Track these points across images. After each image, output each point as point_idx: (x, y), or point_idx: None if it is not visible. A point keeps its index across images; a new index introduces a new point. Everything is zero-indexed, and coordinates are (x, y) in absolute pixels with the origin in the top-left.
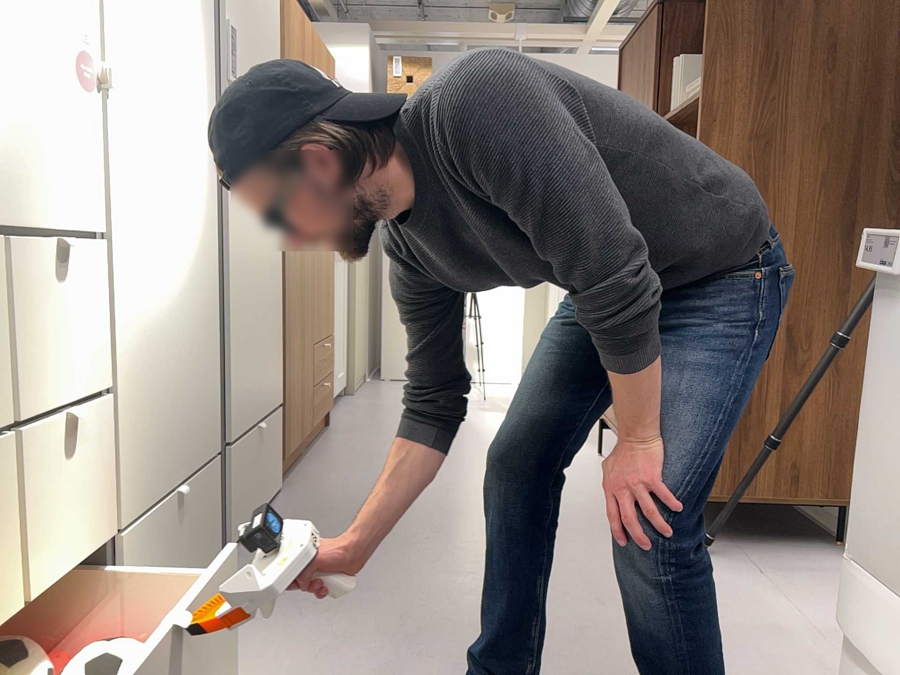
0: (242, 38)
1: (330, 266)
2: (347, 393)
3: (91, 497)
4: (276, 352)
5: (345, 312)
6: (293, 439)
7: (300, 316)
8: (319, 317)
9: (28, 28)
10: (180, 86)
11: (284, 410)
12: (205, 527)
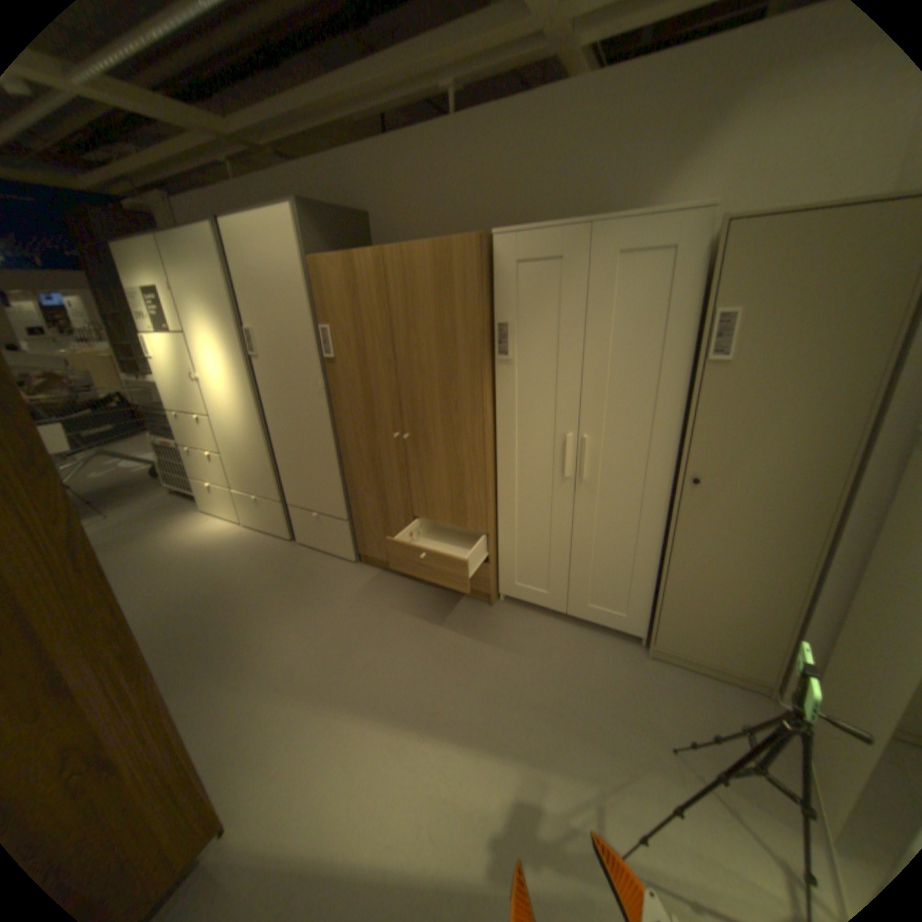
0: (262, 328)
1: (468, 469)
2: (649, 650)
3: (222, 475)
4: (335, 490)
5: (651, 553)
6: (374, 551)
7: (378, 485)
8: (433, 502)
9: (182, 373)
10: (227, 369)
11: (355, 527)
12: (275, 519)
